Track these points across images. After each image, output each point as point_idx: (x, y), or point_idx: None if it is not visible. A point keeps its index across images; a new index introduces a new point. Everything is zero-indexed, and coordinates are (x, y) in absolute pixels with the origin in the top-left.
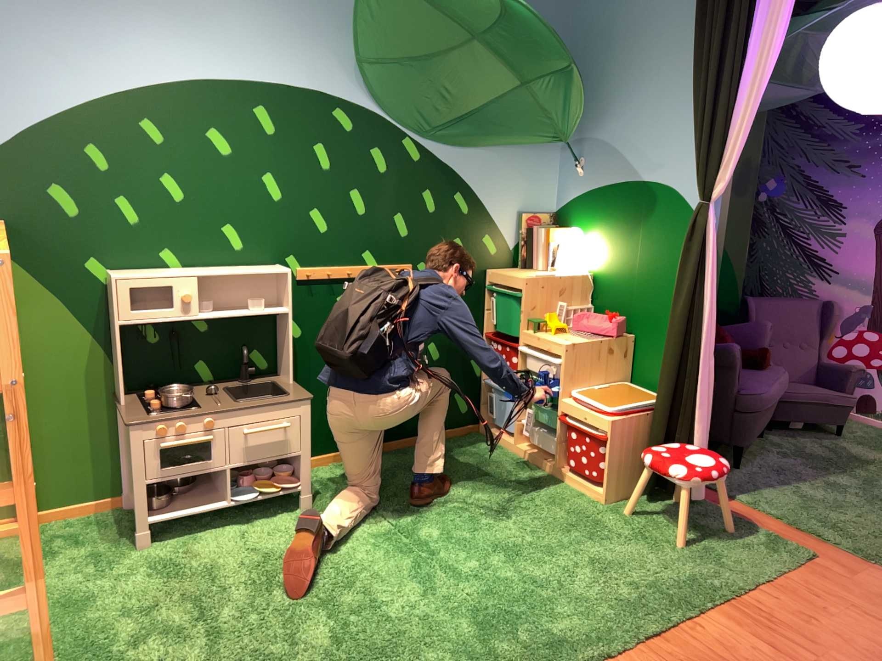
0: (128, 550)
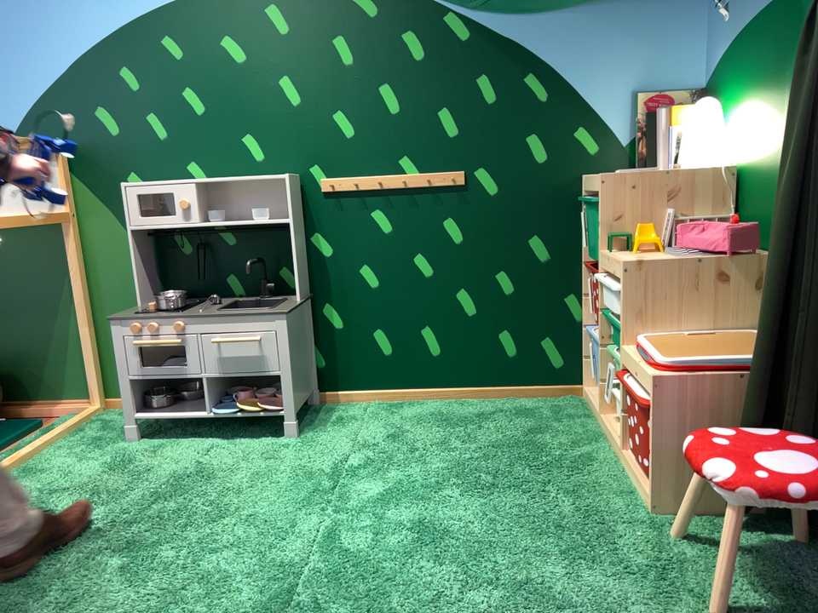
0: (111, 444)
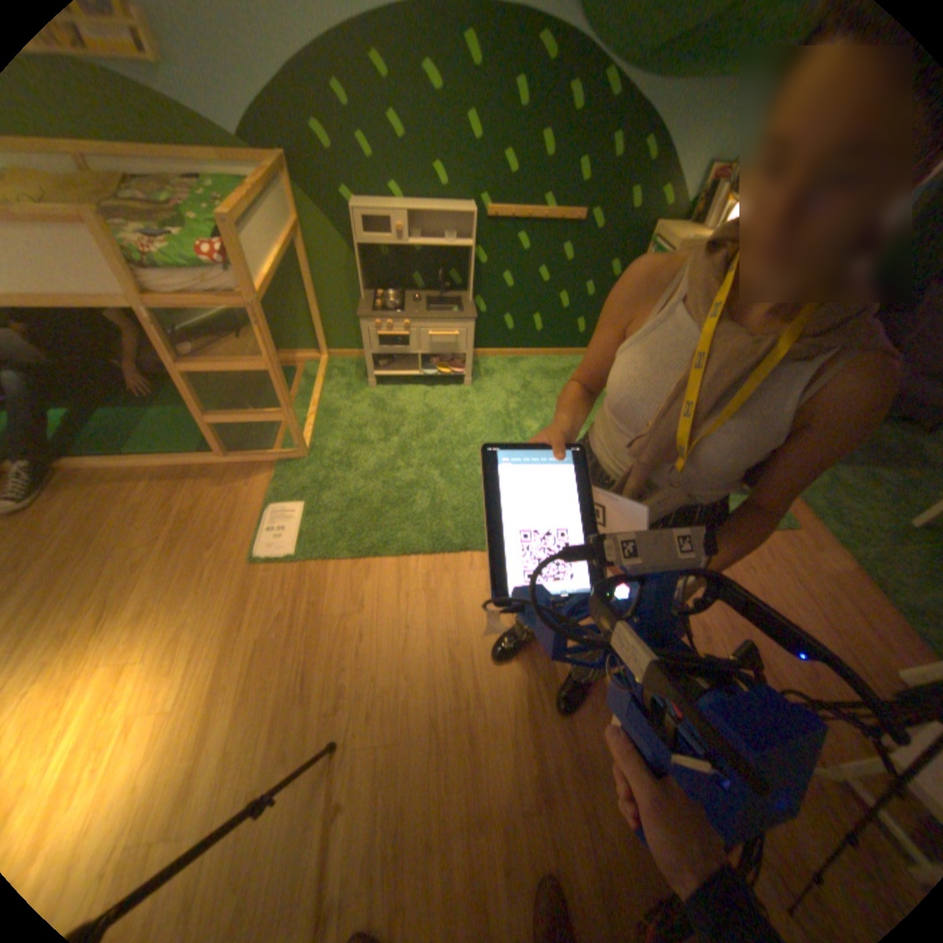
0: (359, 390)
